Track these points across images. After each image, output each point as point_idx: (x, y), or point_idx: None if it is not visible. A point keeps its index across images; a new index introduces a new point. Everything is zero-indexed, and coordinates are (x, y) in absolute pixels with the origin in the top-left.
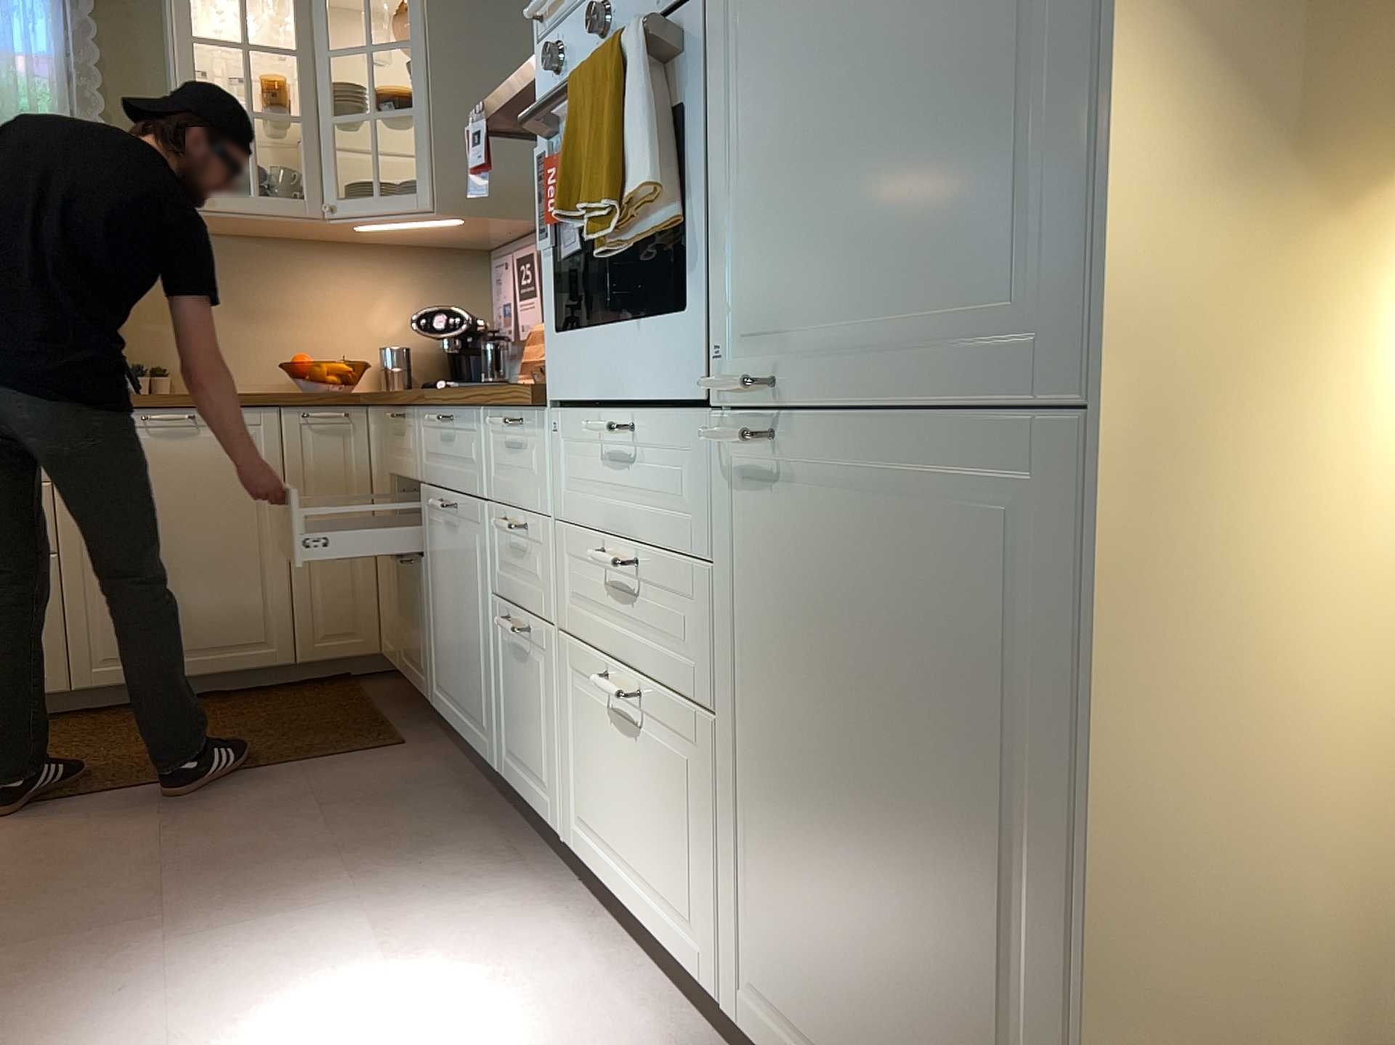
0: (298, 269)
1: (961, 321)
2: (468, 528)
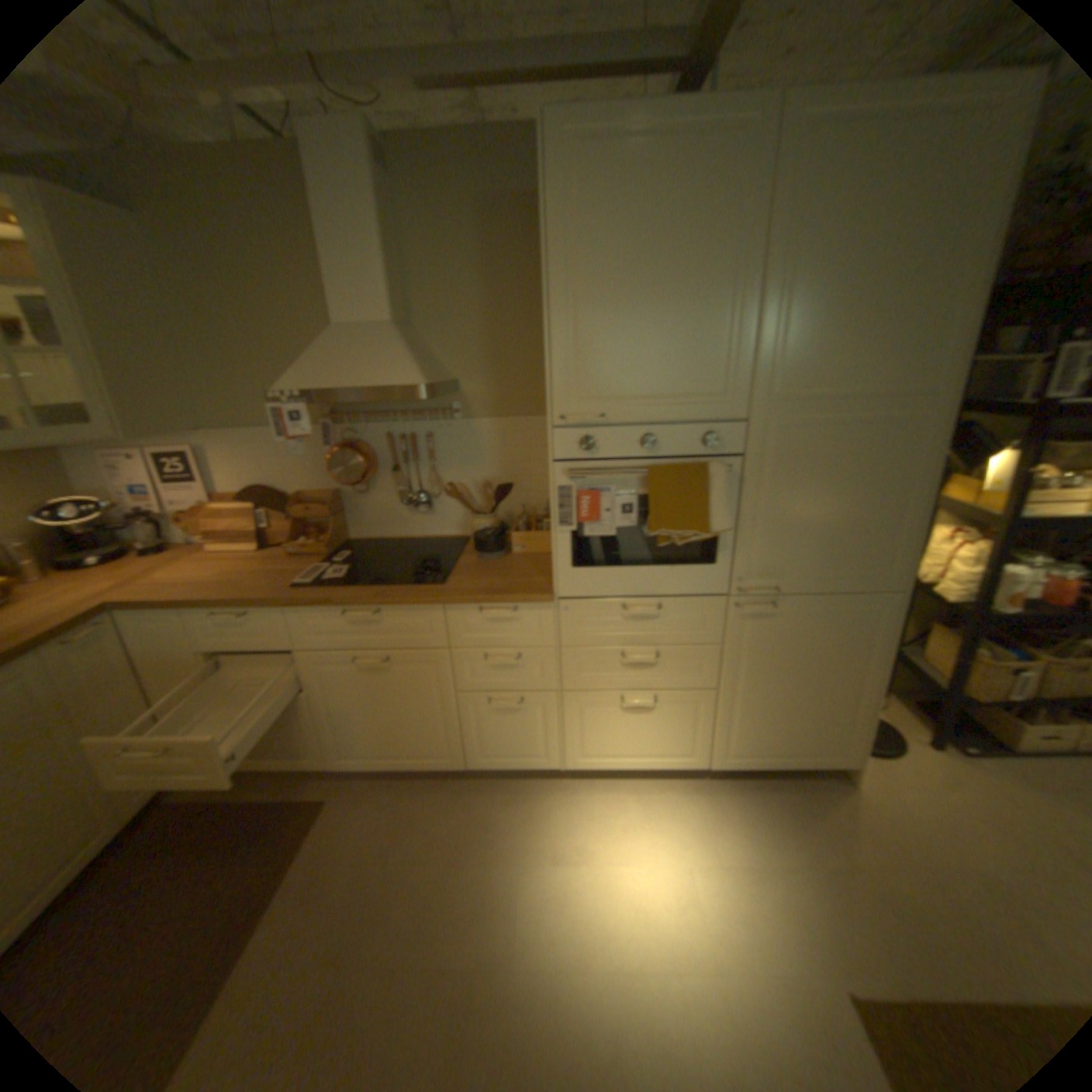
0: None
1: (860, 572)
2: (413, 666)
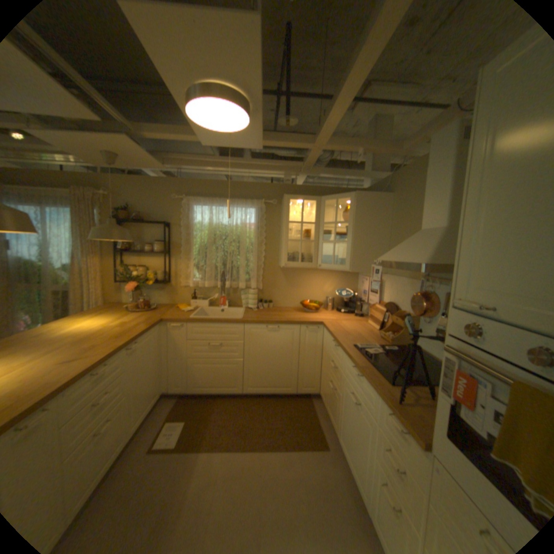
0: (306, 274)
1: None
2: (366, 419)
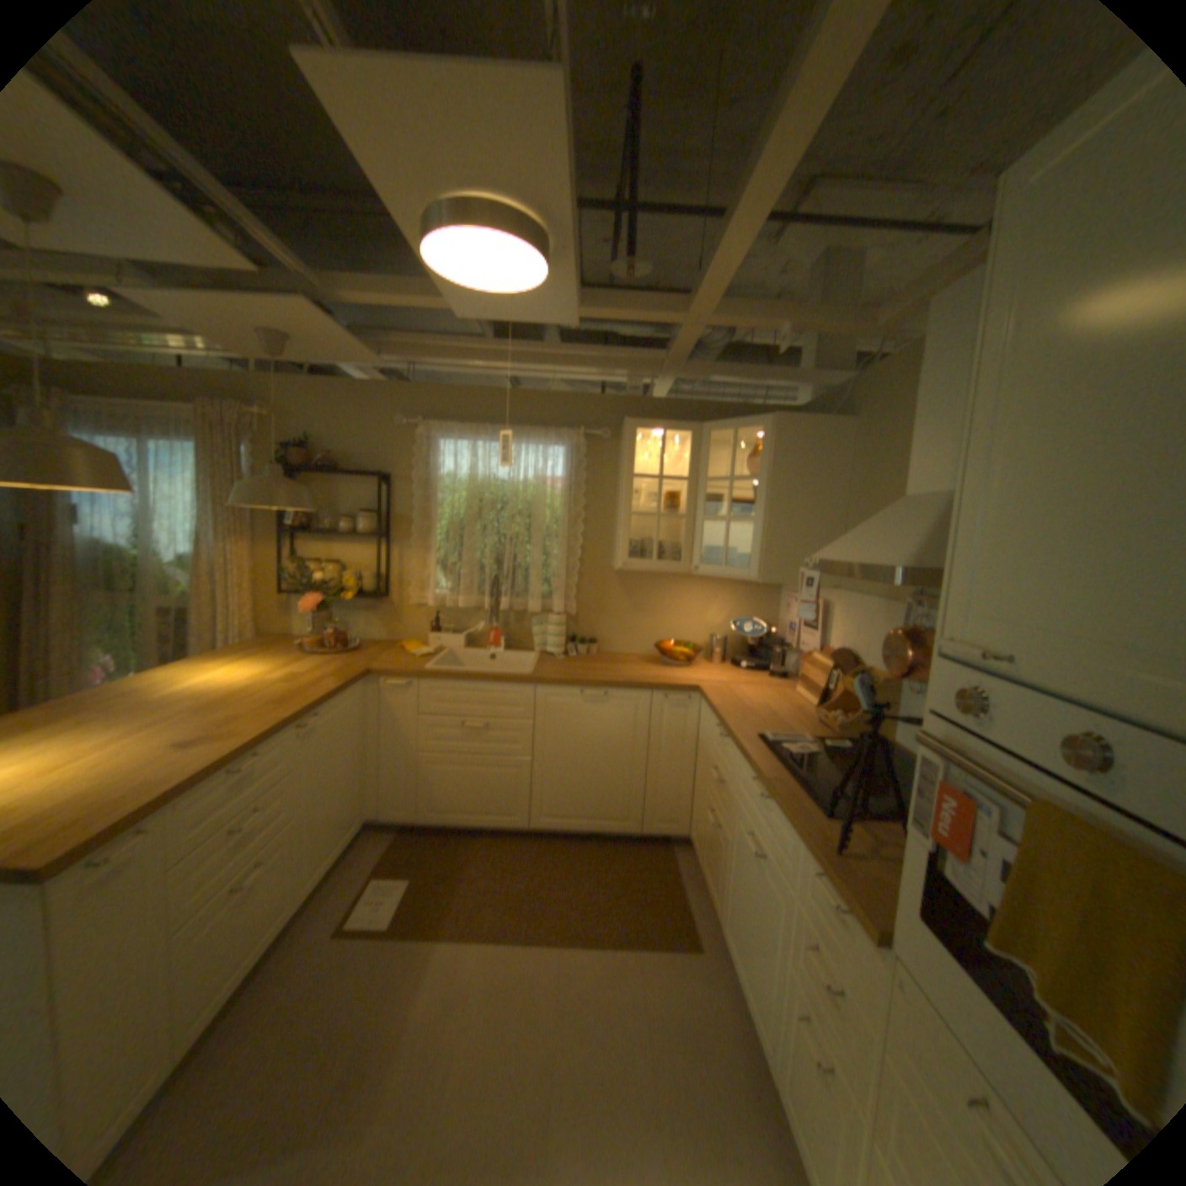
0: (670, 586)
1: None
2: (775, 887)
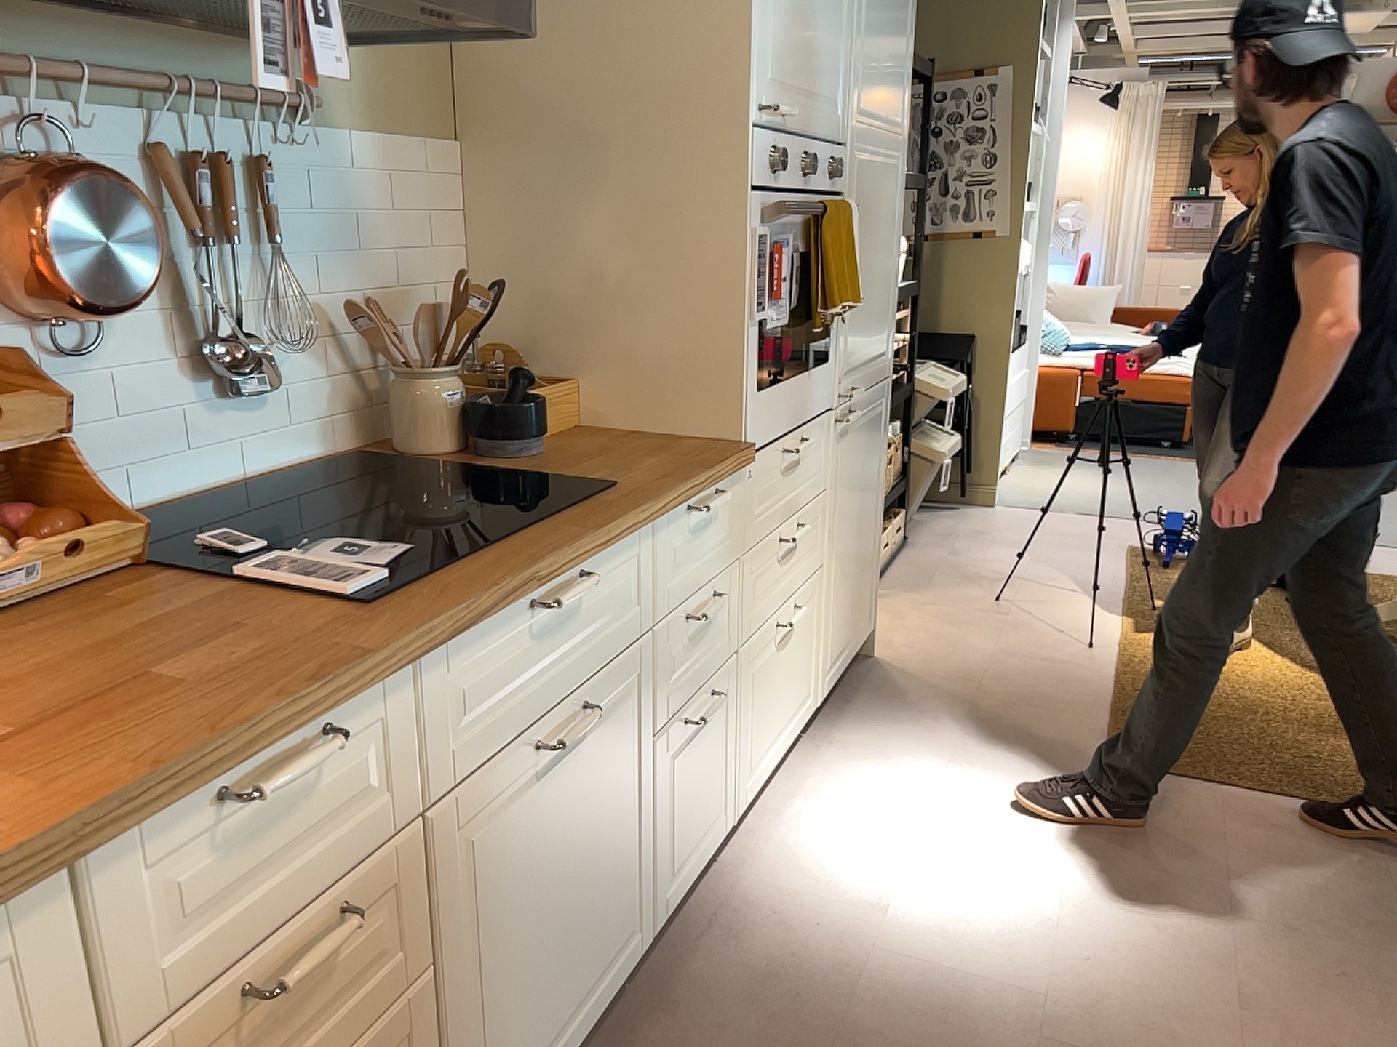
0: None
1: (879, 355)
2: (607, 709)
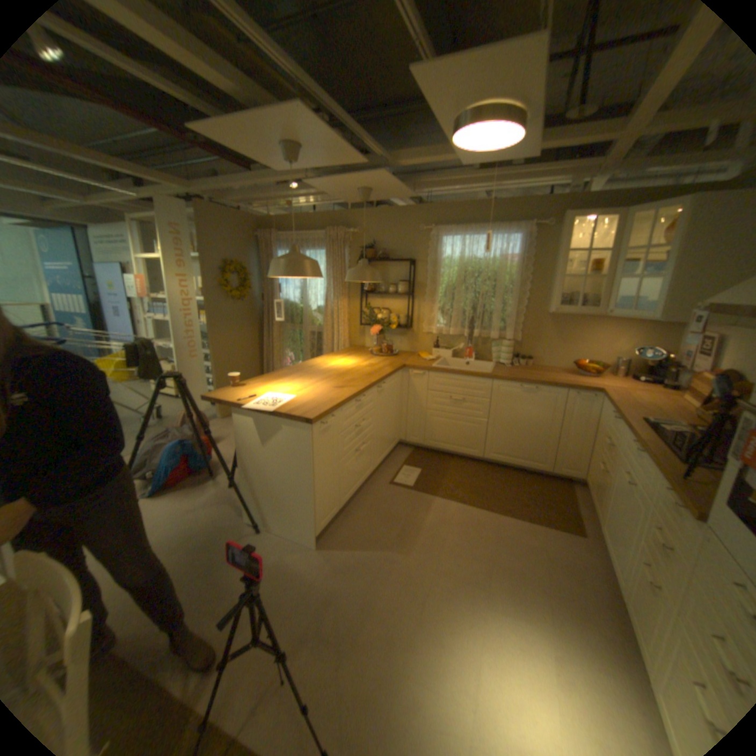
0: (589, 324)
1: None
2: (639, 501)
